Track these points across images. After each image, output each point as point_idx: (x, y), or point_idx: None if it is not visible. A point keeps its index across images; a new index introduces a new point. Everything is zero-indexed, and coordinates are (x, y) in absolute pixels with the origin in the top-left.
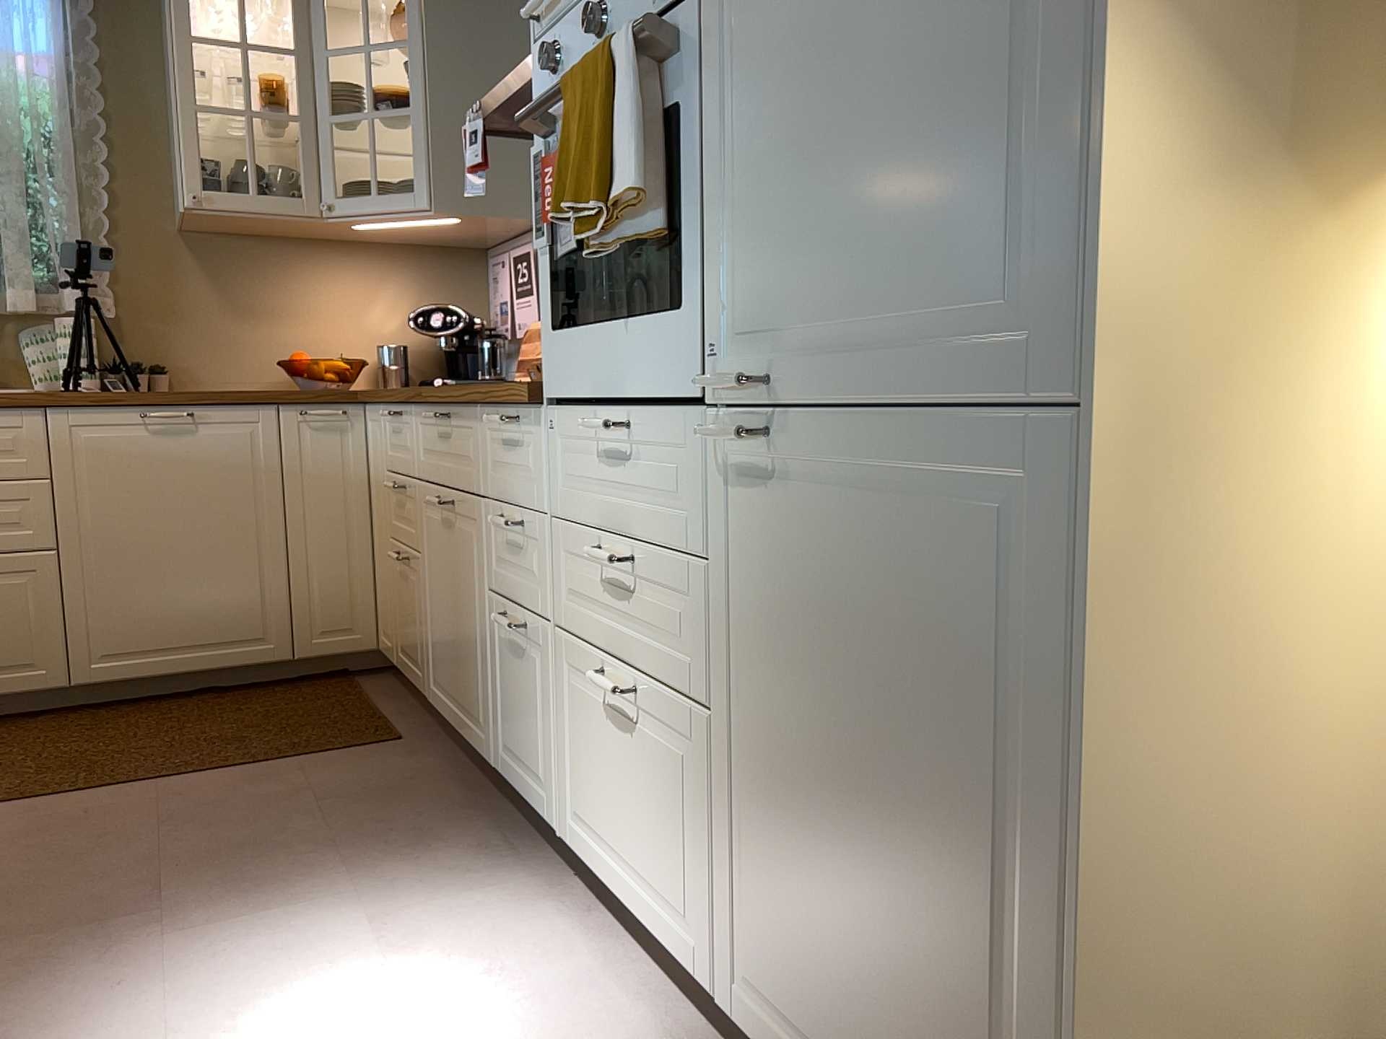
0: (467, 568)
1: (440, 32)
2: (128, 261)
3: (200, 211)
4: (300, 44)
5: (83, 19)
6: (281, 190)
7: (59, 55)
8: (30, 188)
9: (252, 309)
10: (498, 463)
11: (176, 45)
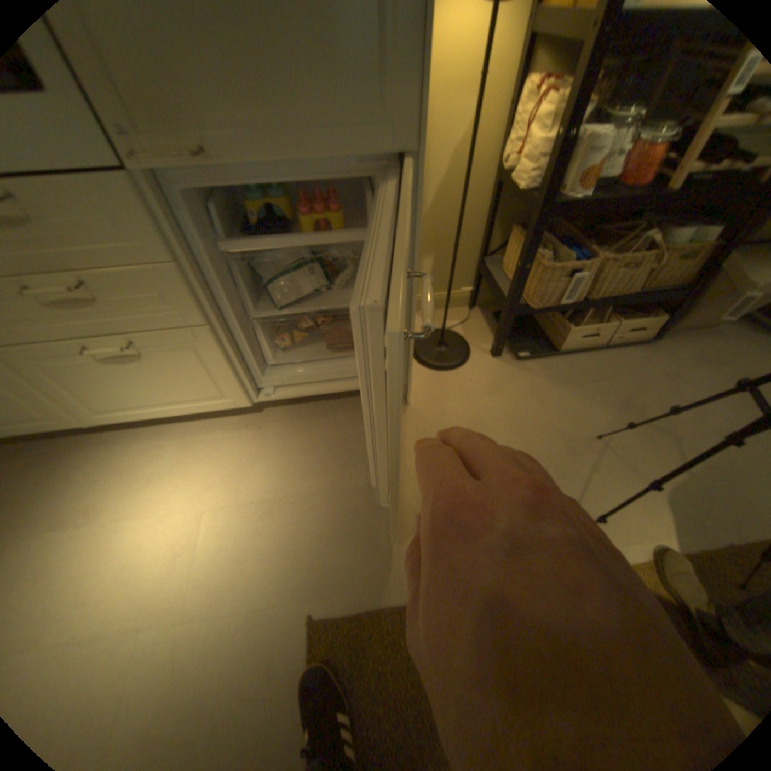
0: None
1: None
2: None
3: None
4: None
5: None
6: None
7: None
8: None
9: None
10: None
11: None
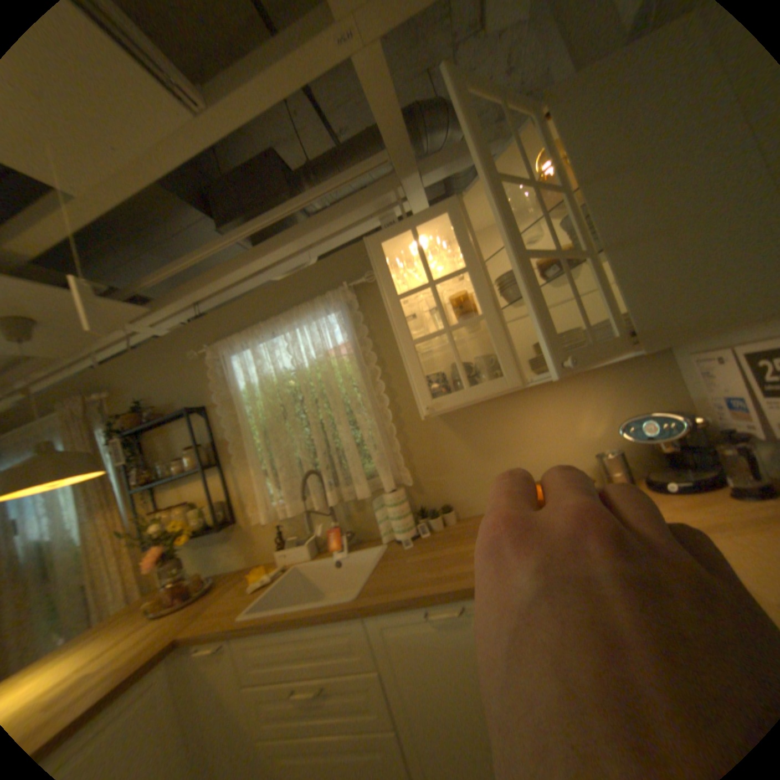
0: None
1: (591, 168)
2: (414, 442)
3: (434, 414)
4: (469, 260)
5: (356, 314)
6: (486, 374)
7: (348, 340)
8: (354, 420)
9: (493, 450)
10: None
11: (389, 307)
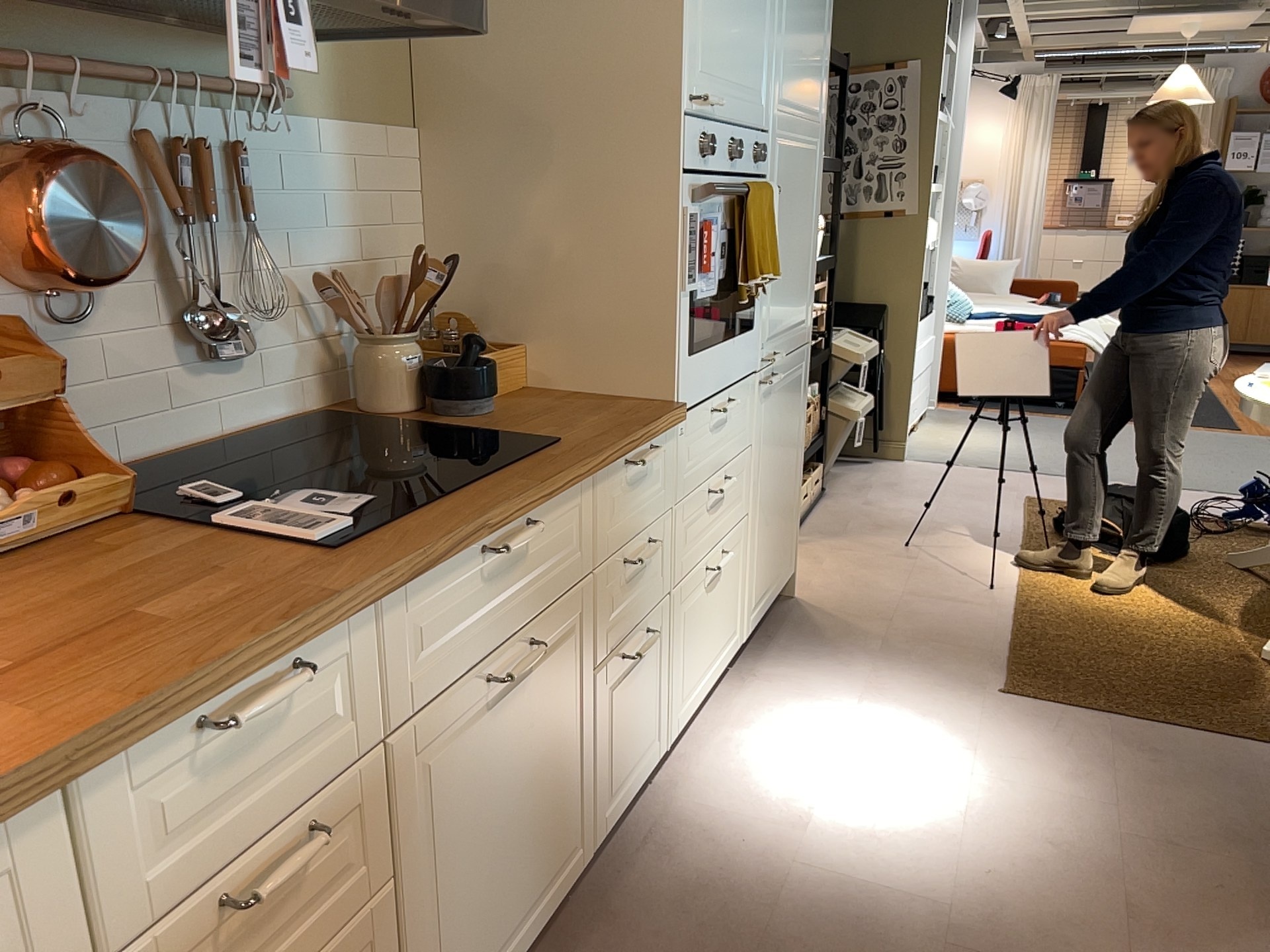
0: (554, 697)
1: None
2: None
3: None
4: None
5: None
6: None
7: None
8: None
9: None
10: (616, 514)
11: None
